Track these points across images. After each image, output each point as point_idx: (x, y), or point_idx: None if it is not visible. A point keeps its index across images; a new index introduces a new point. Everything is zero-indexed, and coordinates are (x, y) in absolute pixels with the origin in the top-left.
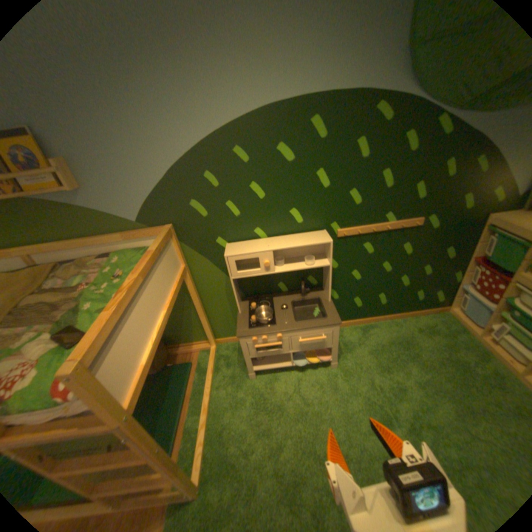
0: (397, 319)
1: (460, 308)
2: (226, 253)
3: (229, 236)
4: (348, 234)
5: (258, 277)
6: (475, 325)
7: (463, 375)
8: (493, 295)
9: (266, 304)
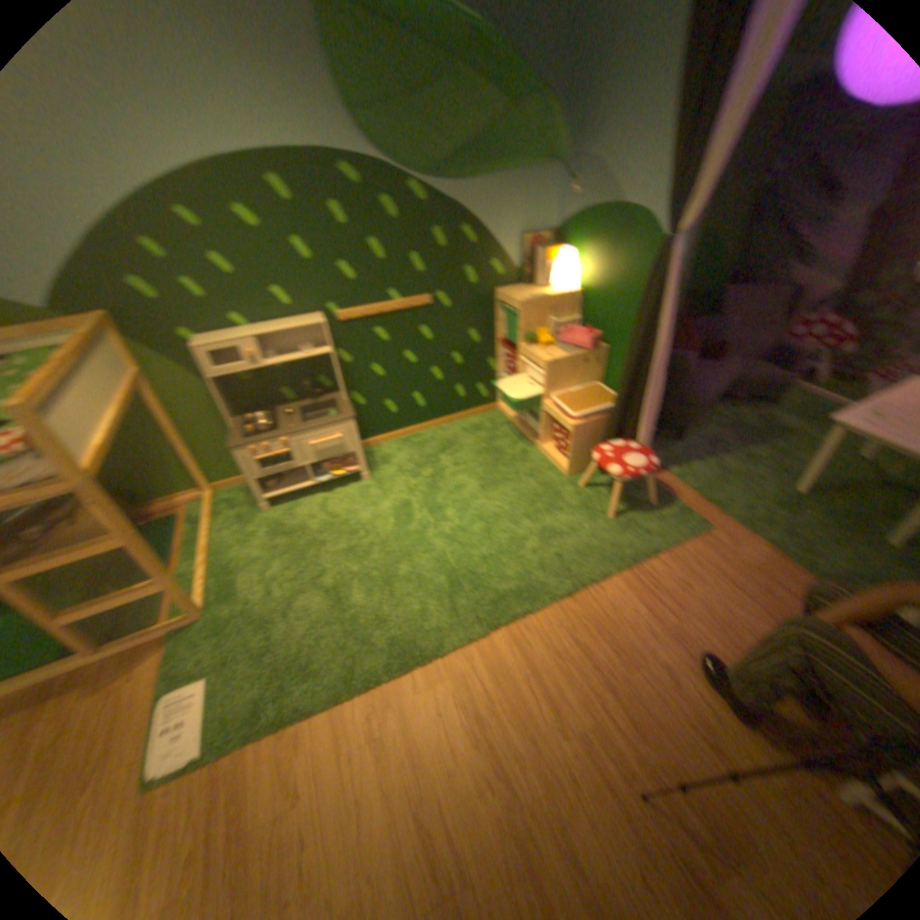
0: (441, 425)
1: (500, 400)
2: (189, 345)
3: (192, 326)
4: (348, 317)
5: (248, 382)
6: (513, 415)
7: (493, 458)
8: (512, 374)
9: (264, 413)
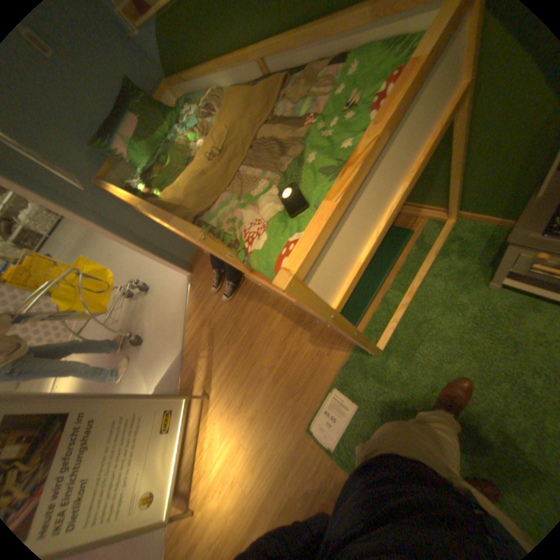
0: None
1: None
2: None
3: None
4: None
5: None
6: None
7: None
8: None
9: None
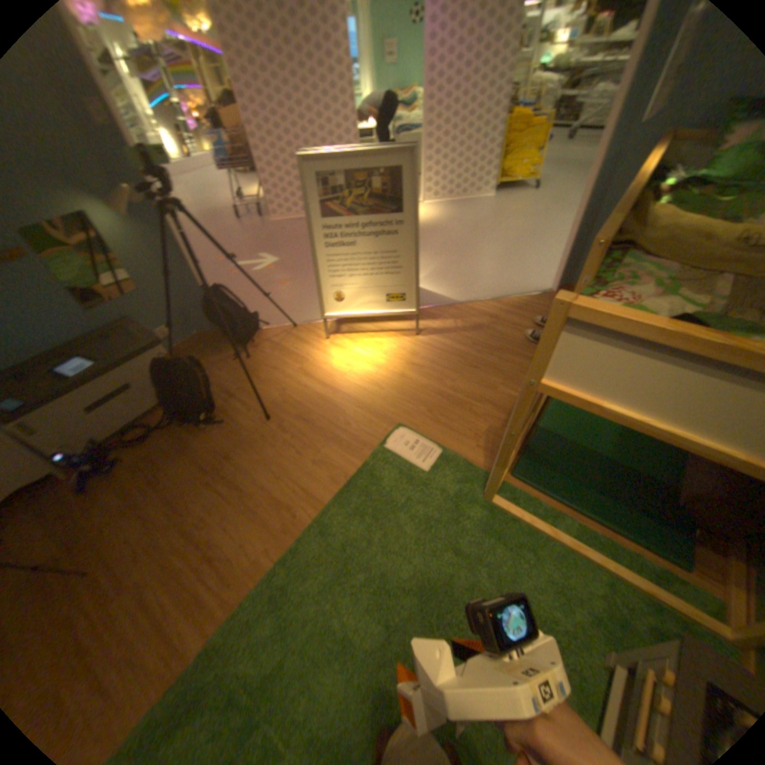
0: None
1: None
2: None
3: None
4: None
5: None
6: None
7: None
8: None
9: None
